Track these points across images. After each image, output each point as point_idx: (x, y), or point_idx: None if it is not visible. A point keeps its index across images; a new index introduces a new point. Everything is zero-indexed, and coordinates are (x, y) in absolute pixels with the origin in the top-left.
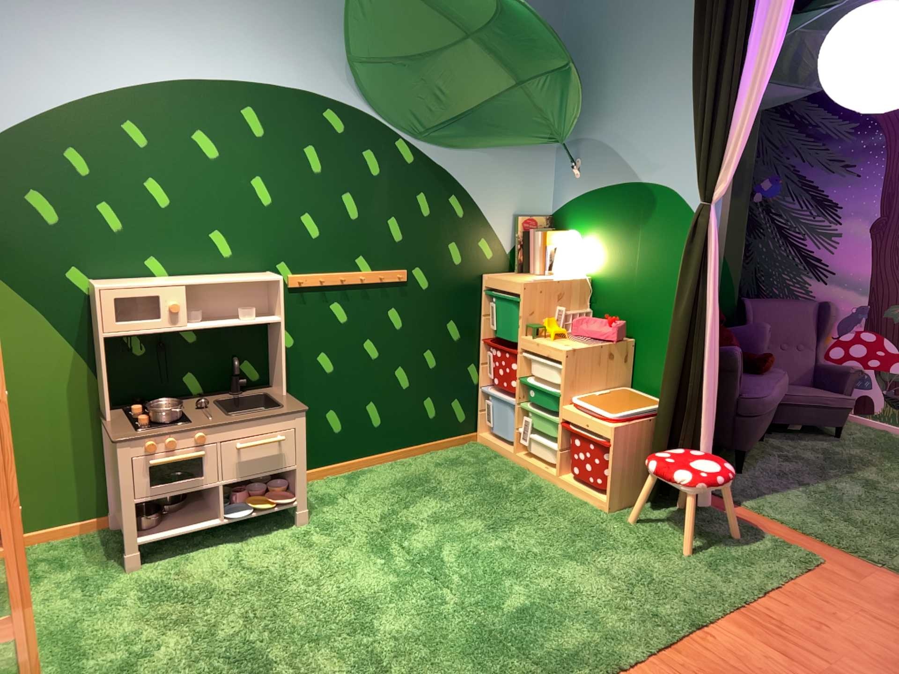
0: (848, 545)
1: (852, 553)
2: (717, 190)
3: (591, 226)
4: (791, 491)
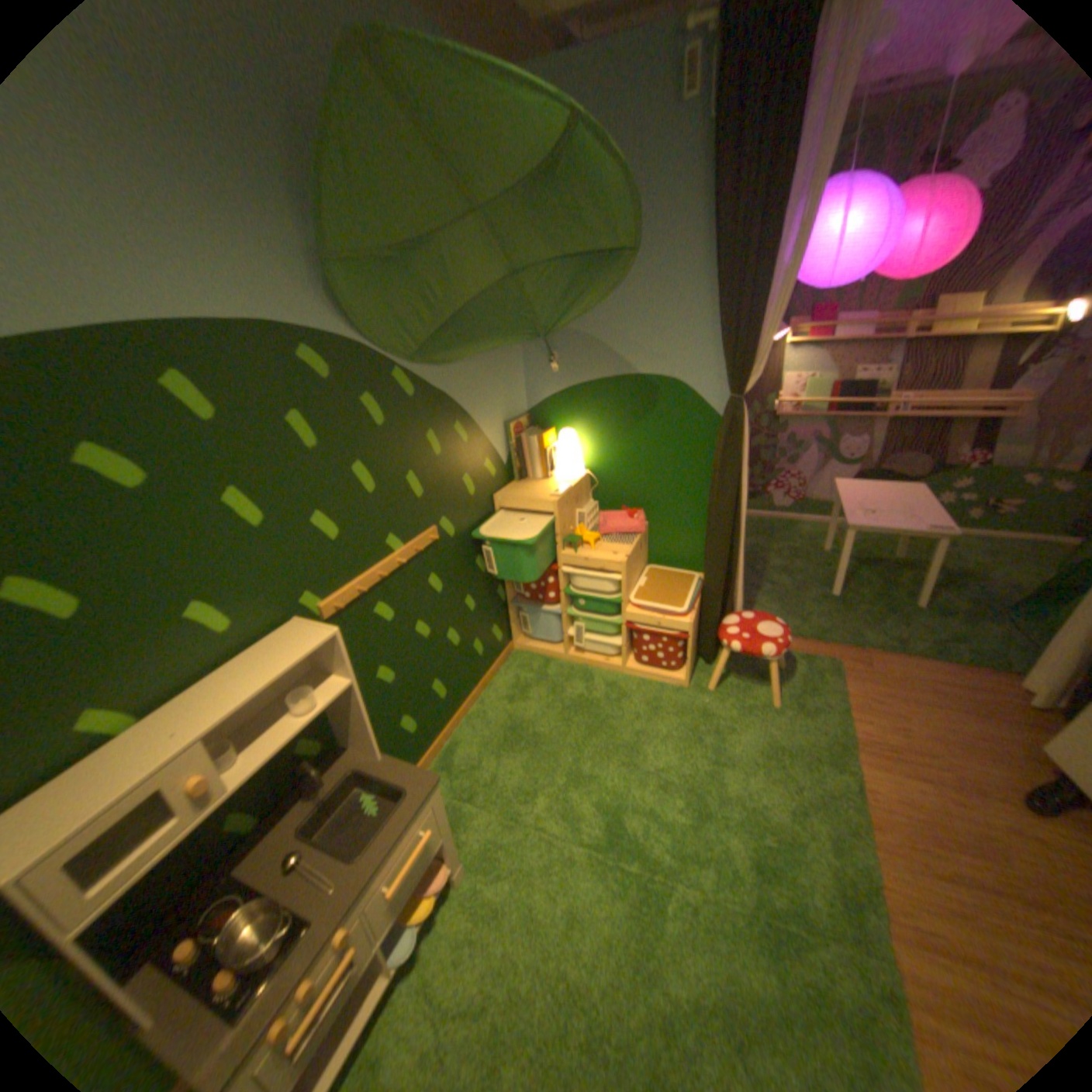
0: (835, 638)
1: (843, 645)
2: (748, 383)
3: (580, 422)
4: (758, 600)
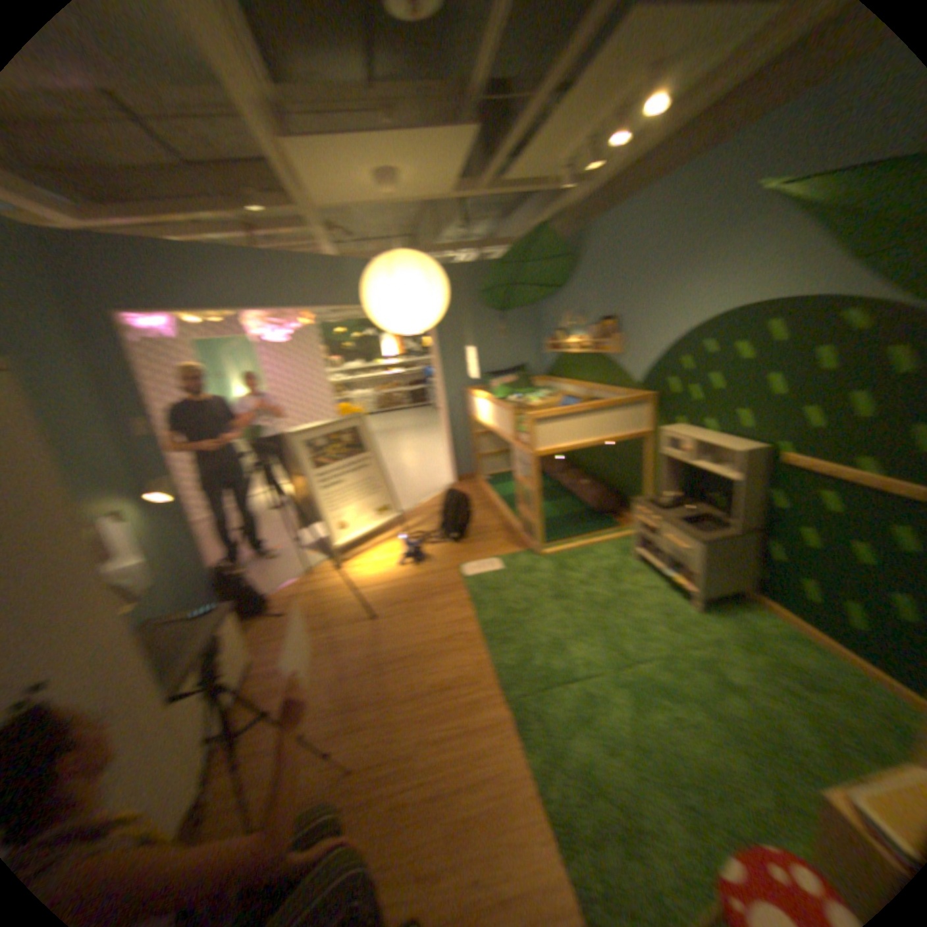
0: None
1: None
2: None
3: None
4: None
